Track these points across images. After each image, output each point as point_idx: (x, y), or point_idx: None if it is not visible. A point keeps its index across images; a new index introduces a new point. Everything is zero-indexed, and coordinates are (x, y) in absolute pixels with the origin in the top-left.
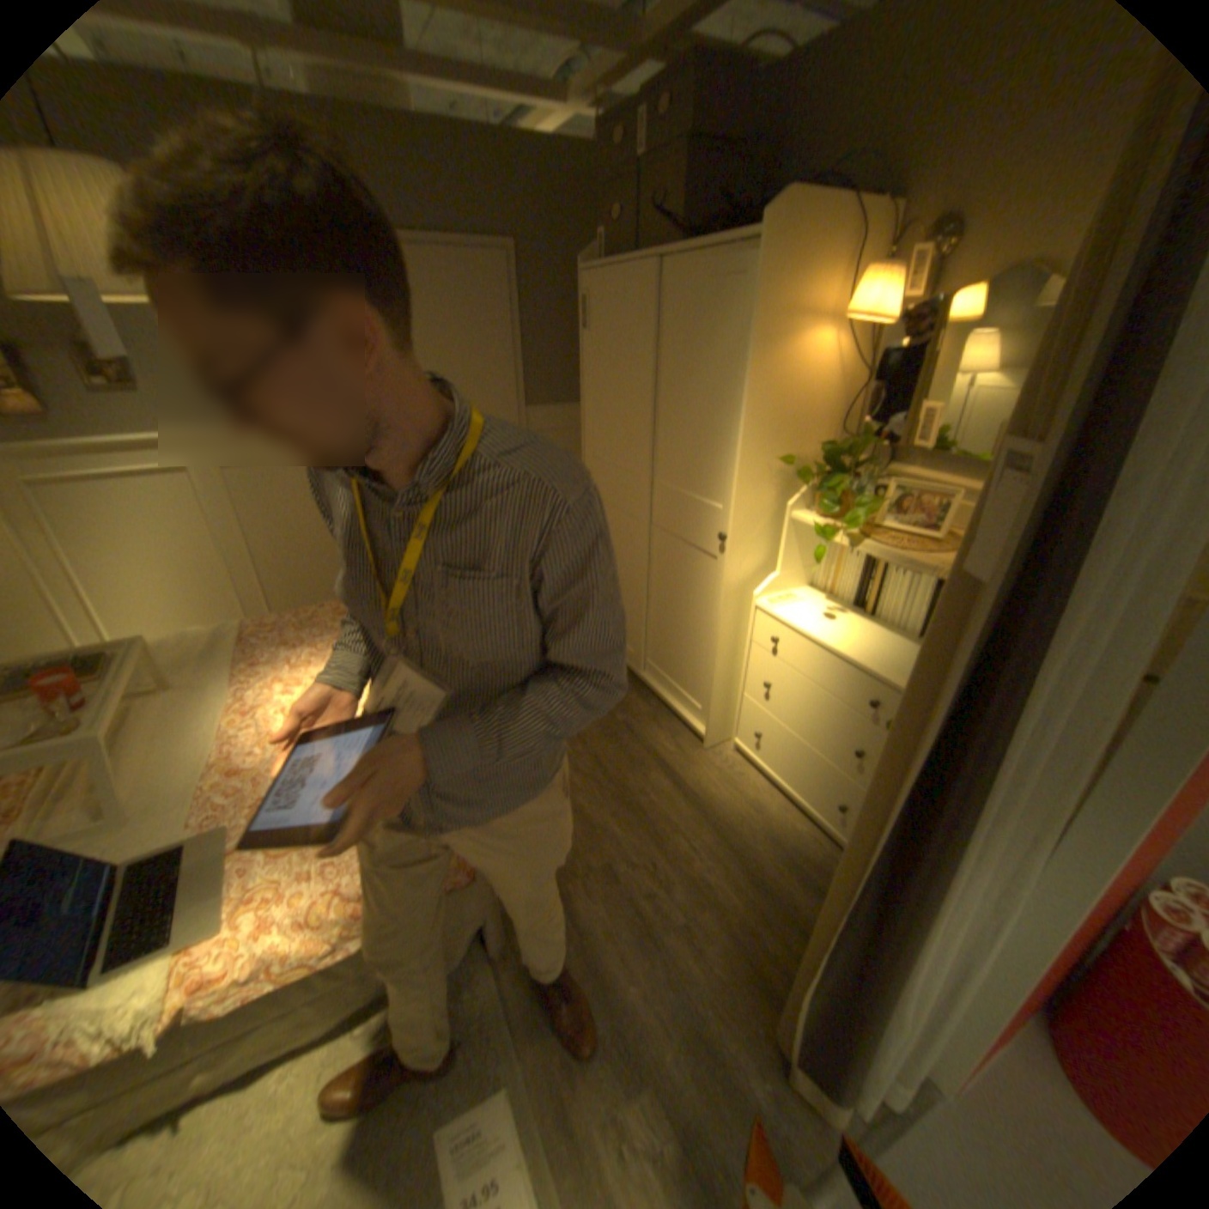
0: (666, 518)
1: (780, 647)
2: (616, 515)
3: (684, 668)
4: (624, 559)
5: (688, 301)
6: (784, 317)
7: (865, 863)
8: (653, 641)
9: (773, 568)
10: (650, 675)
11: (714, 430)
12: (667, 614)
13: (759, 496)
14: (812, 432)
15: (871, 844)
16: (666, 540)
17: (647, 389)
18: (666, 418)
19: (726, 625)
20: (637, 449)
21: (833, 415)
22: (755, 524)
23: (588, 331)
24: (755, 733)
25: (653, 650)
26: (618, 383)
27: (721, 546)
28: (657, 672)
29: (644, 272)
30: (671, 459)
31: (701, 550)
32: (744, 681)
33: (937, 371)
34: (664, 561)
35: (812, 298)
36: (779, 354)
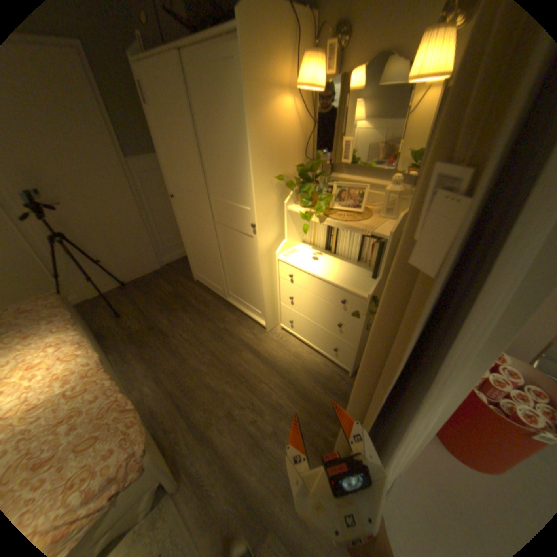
0: (222, 218)
1: (295, 279)
2: (195, 219)
3: (250, 295)
4: (206, 242)
5: (204, 82)
6: (263, 89)
7: (362, 419)
8: (231, 283)
9: (283, 237)
10: (233, 300)
11: (237, 164)
12: (235, 269)
13: (269, 201)
14: (291, 160)
15: (364, 412)
16: (225, 230)
17: (193, 142)
18: (208, 159)
19: (265, 272)
20: (197, 180)
21: (300, 149)
22: (270, 216)
23: (149, 107)
24: (290, 321)
25: (232, 287)
26: (175, 140)
27: (255, 231)
28: (236, 298)
29: (171, 63)
30: (217, 184)
31: (245, 234)
32: (280, 297)
33: (348, 119)
34: (227, 241)
35: (276, 76)
36: (264, 114)
